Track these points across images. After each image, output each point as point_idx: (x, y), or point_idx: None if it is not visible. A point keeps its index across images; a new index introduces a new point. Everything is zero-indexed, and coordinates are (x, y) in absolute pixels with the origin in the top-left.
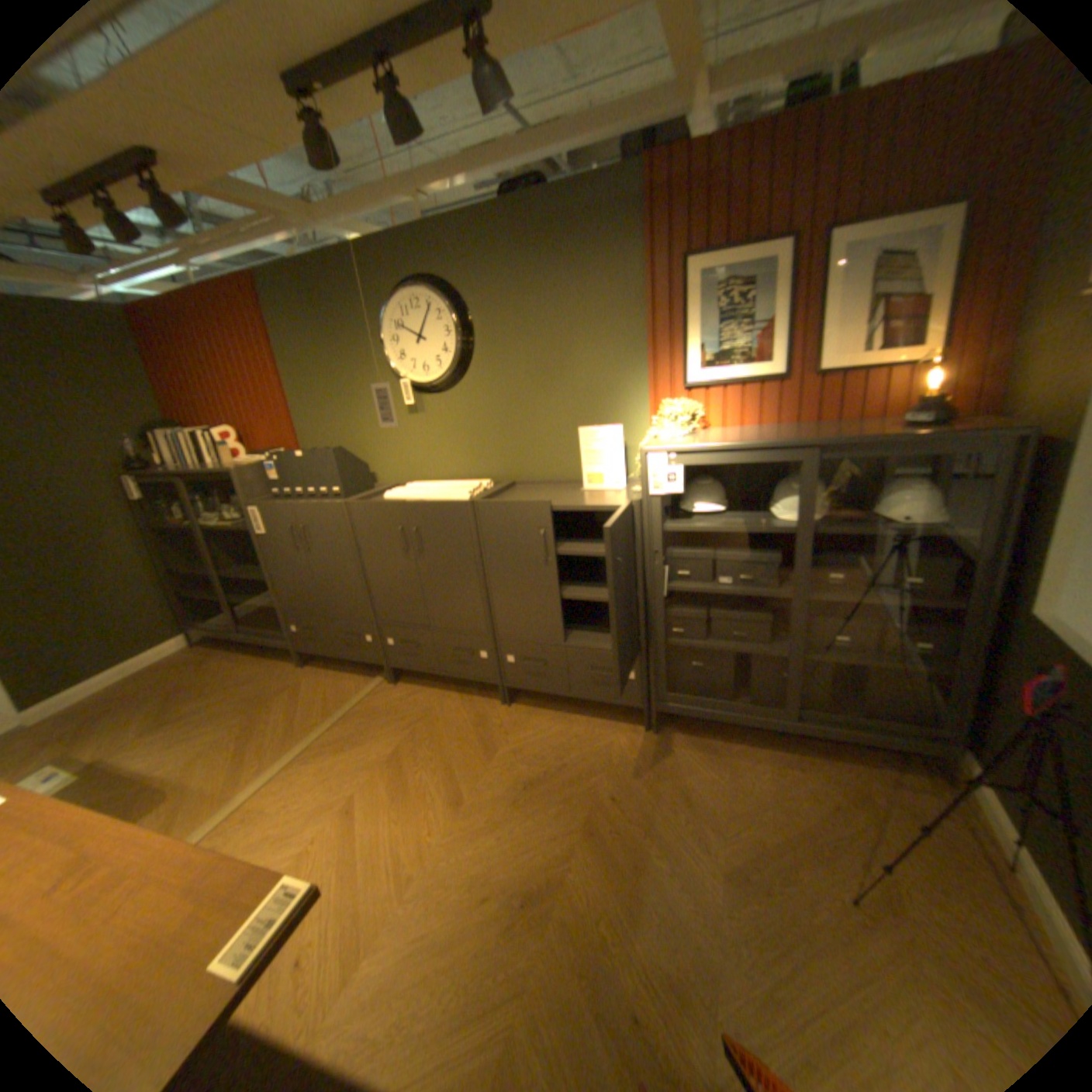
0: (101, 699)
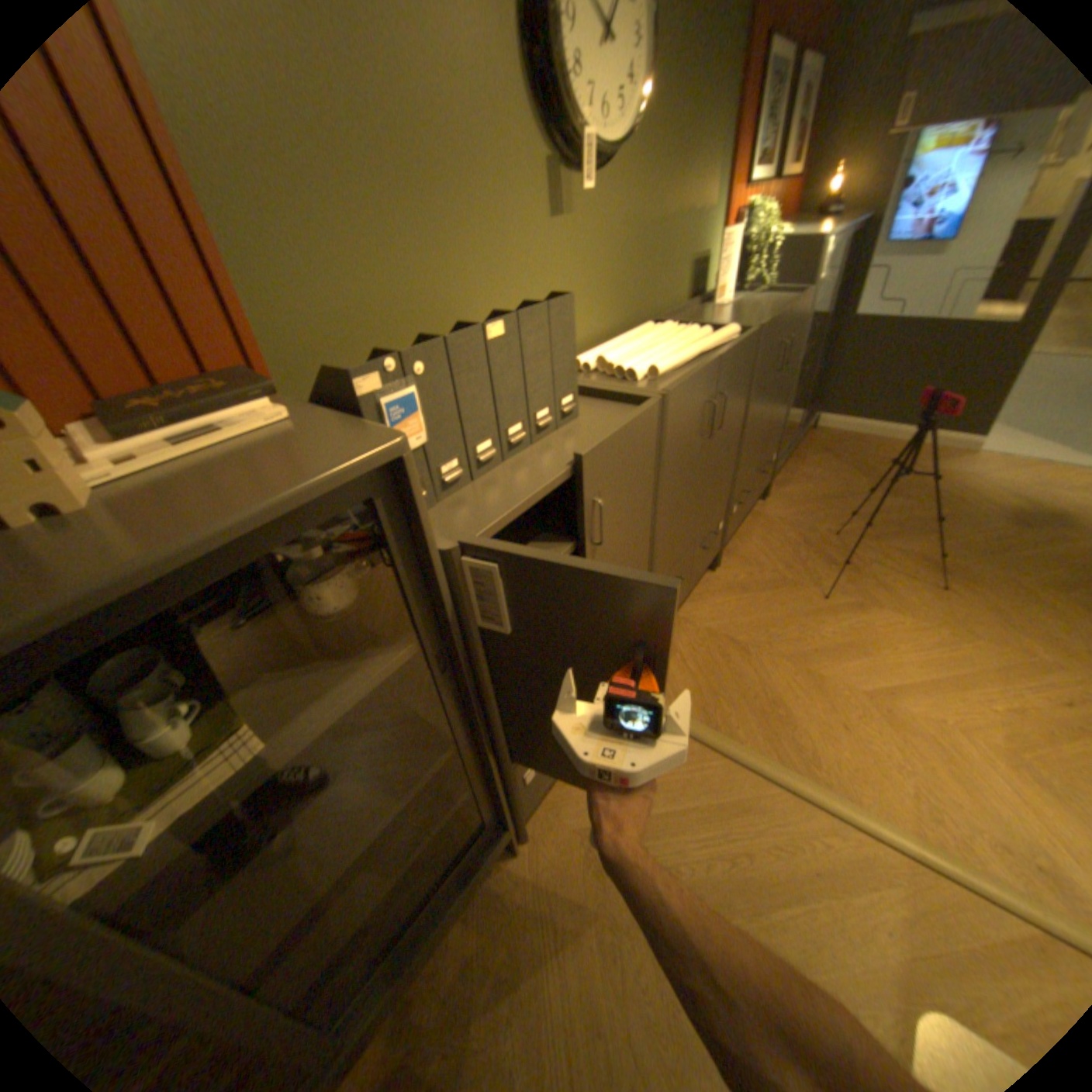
0: None
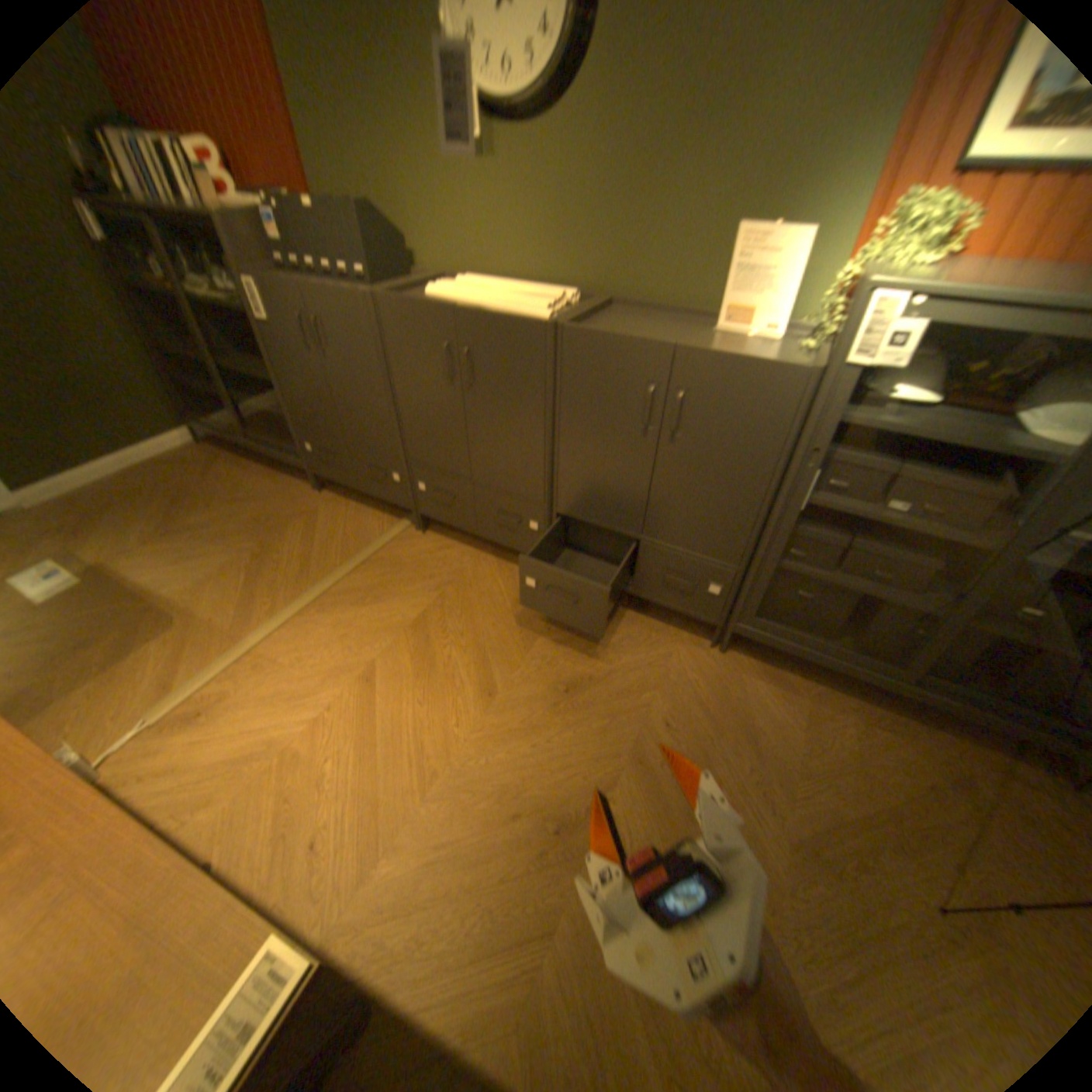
0: (102, 491)
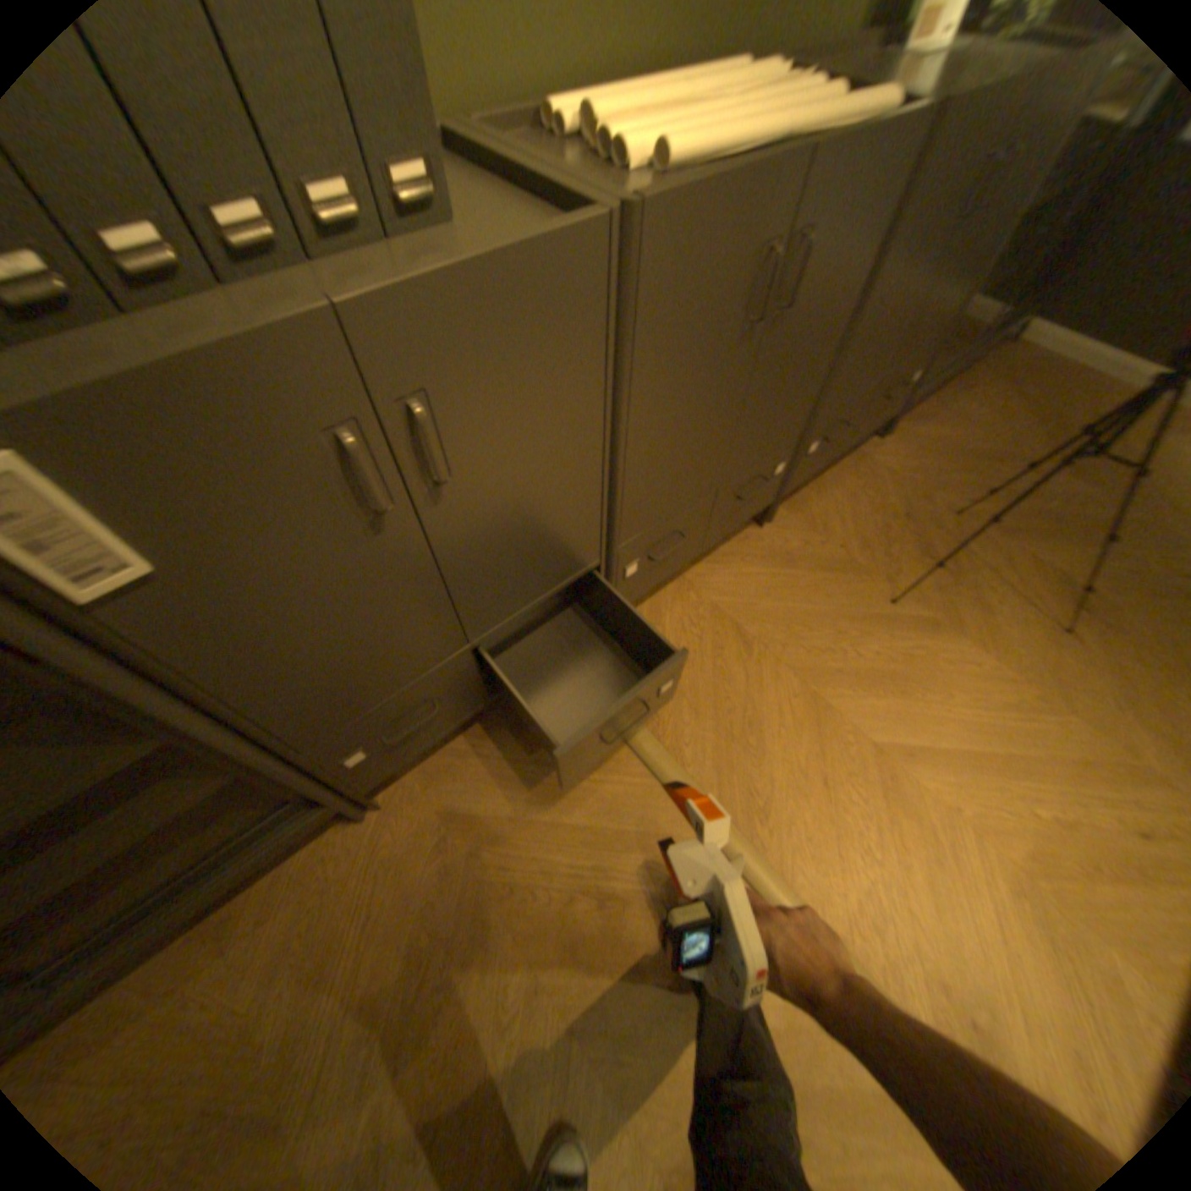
0: None
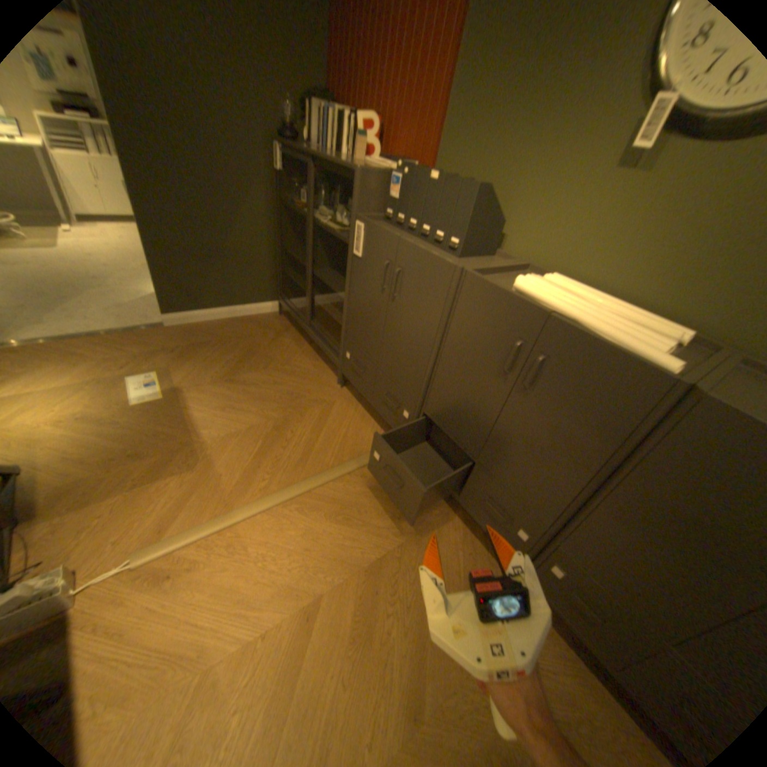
0: (210, 327)
